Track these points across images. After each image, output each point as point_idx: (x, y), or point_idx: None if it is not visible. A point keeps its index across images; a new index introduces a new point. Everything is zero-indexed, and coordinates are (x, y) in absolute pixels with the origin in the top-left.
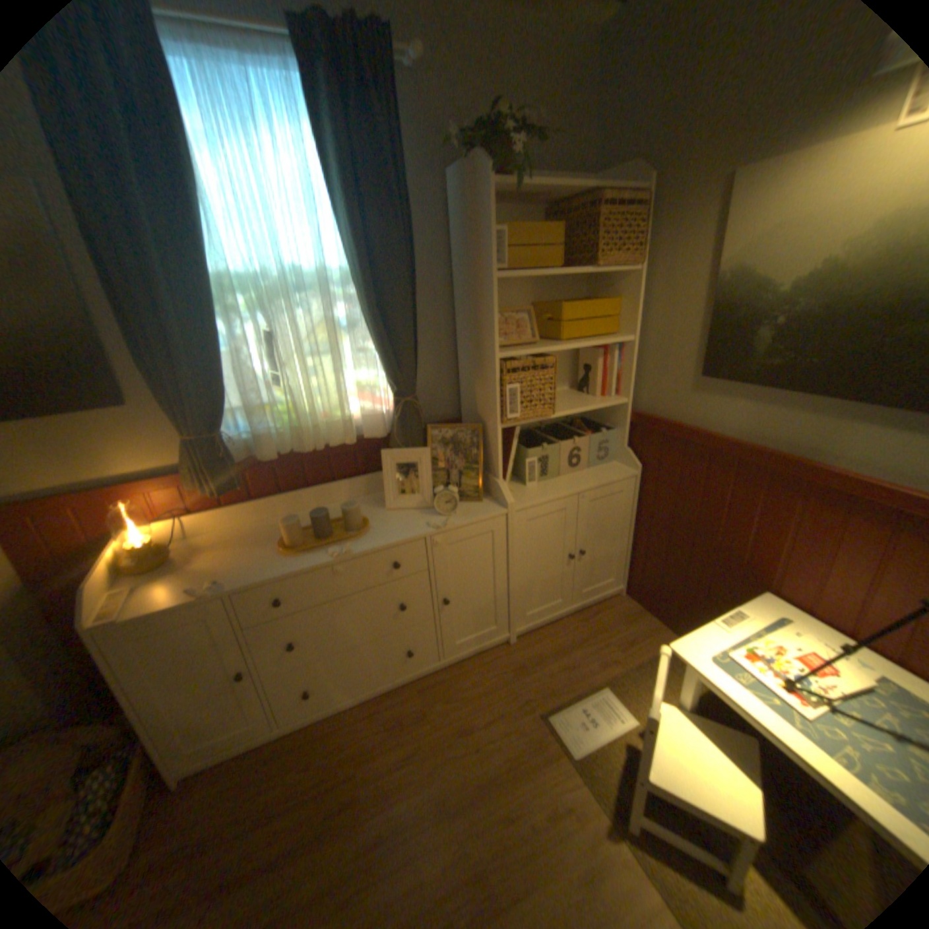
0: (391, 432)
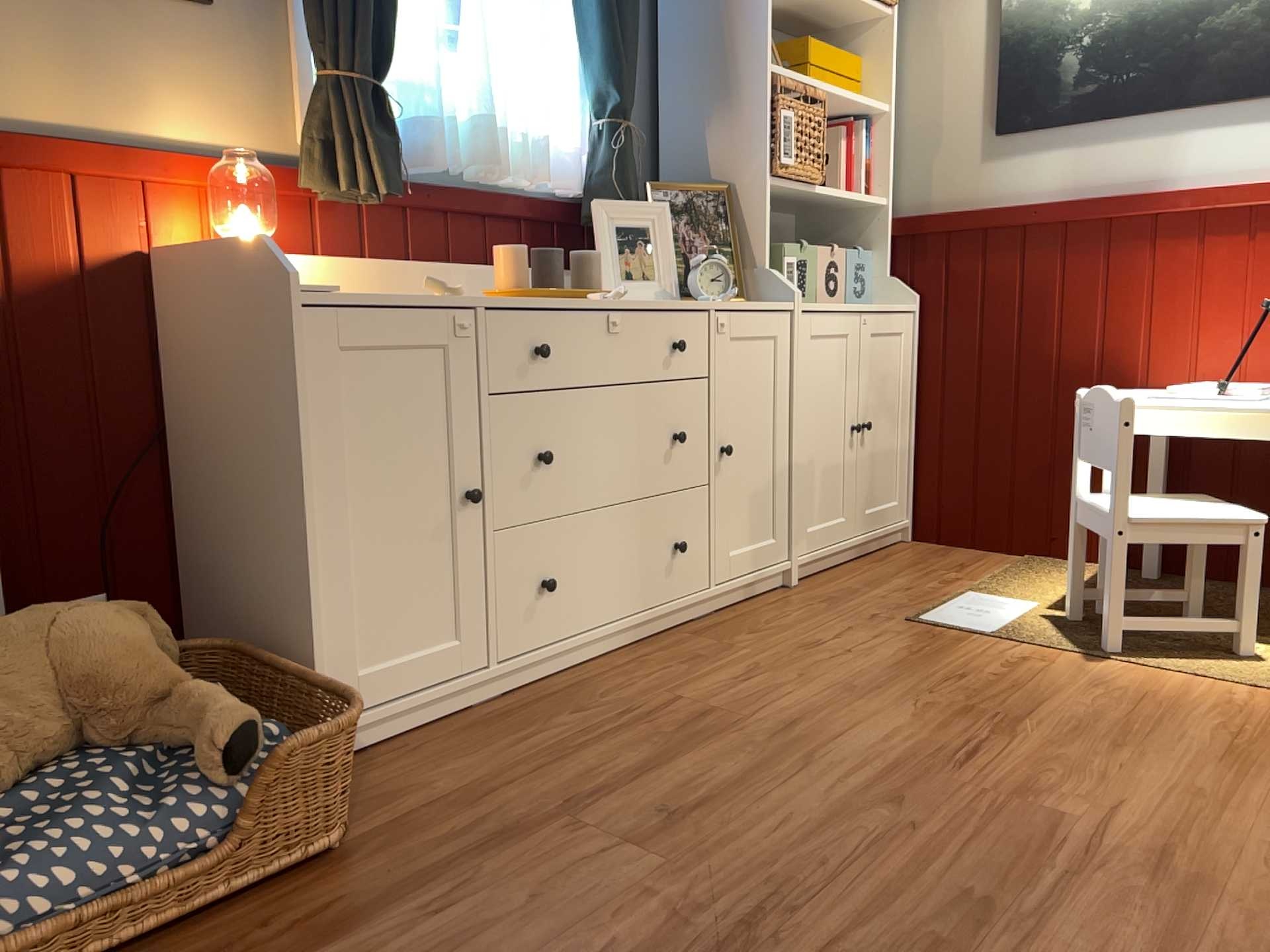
0: (590, 190)
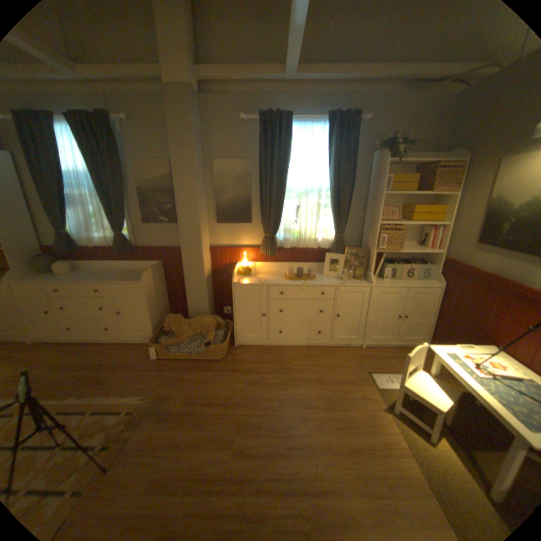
0: (330, 247)
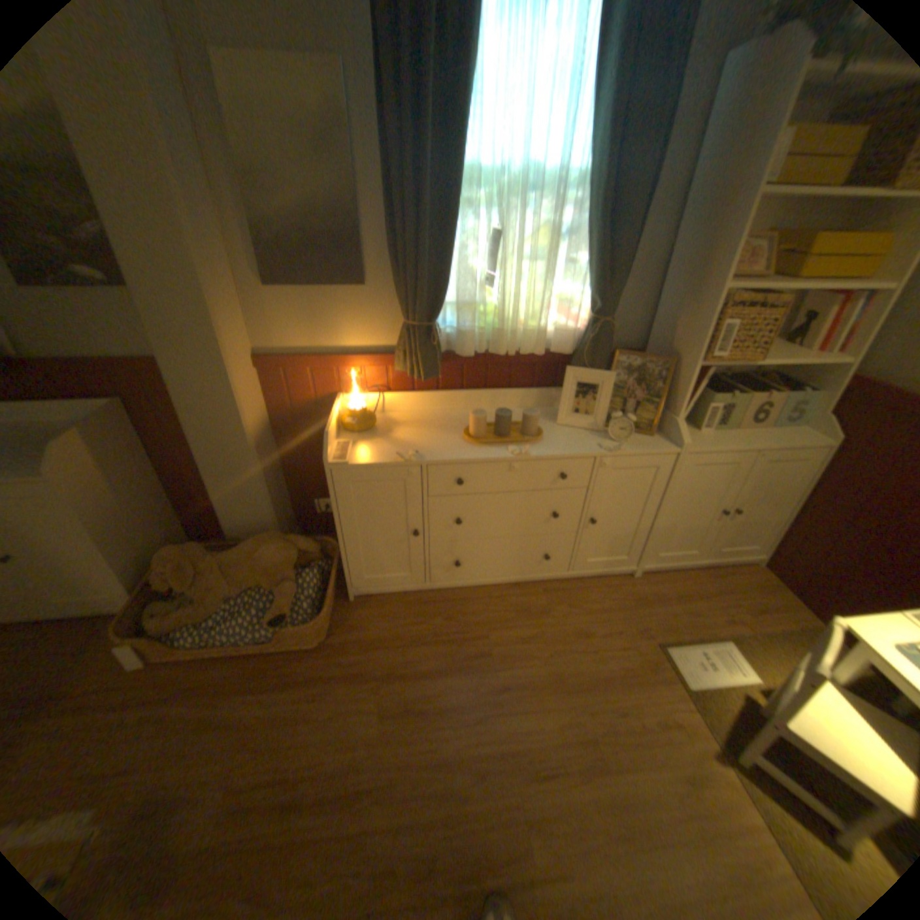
0: (577, 350)
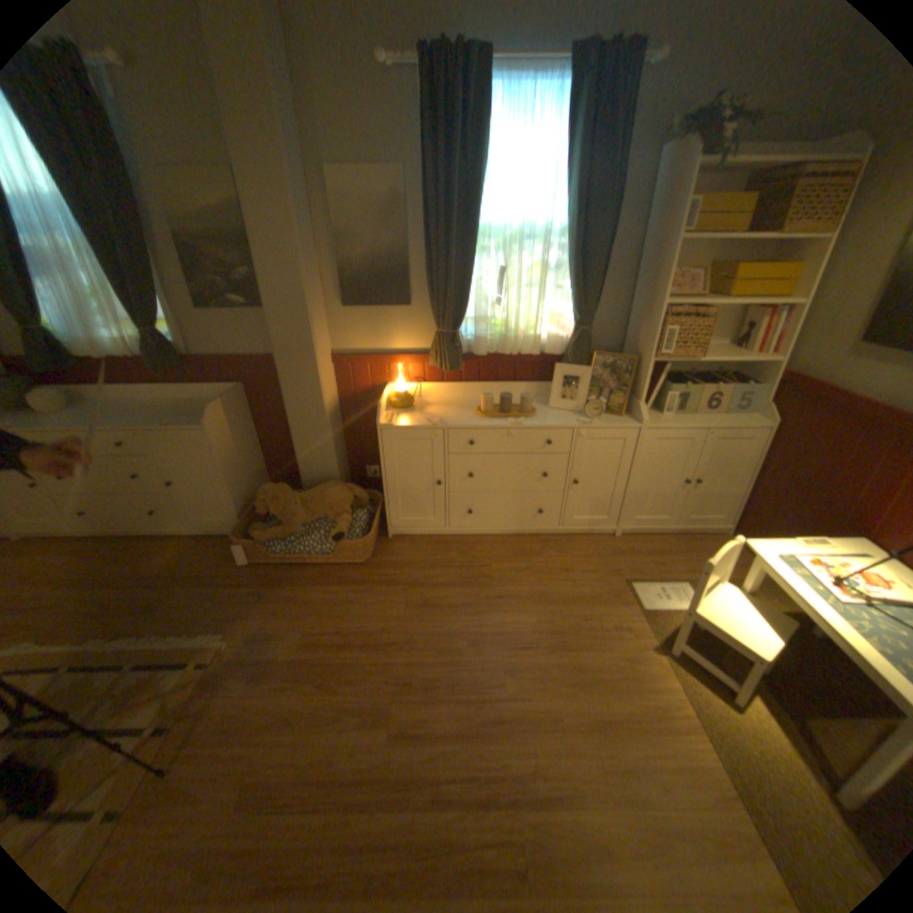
0: (565, 353)
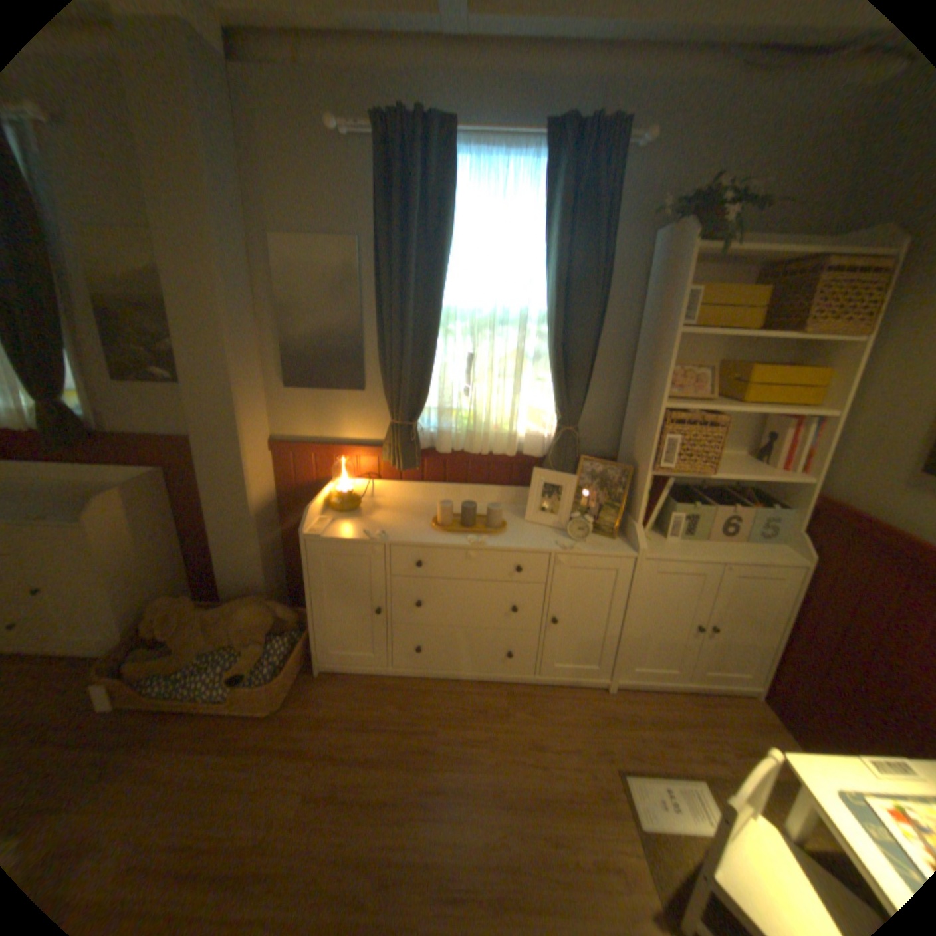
0: (547, 455)
